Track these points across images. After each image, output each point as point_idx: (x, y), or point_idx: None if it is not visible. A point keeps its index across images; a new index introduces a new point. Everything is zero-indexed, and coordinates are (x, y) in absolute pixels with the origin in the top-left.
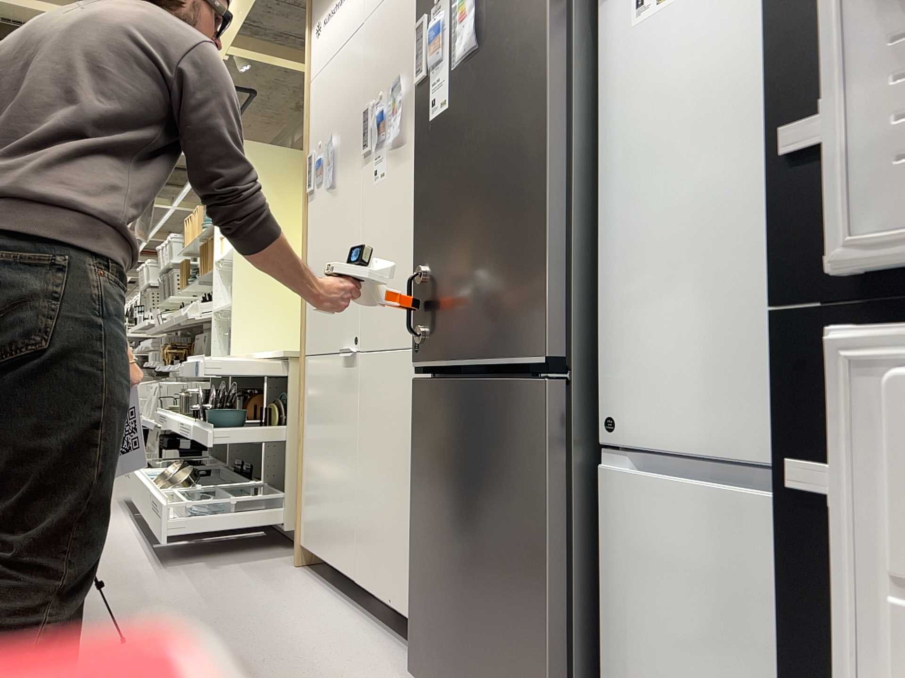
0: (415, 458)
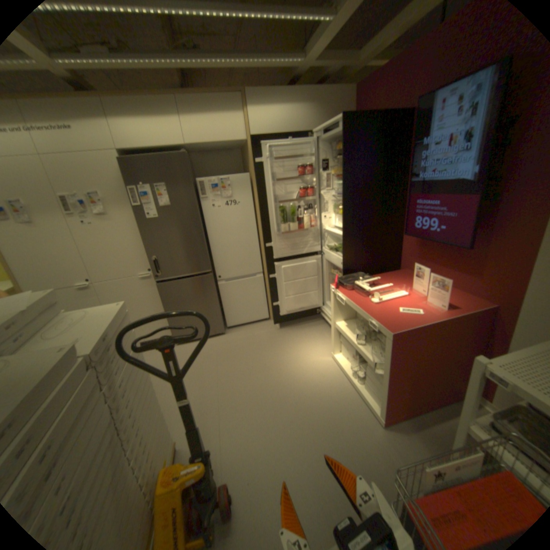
0: (164, 300)
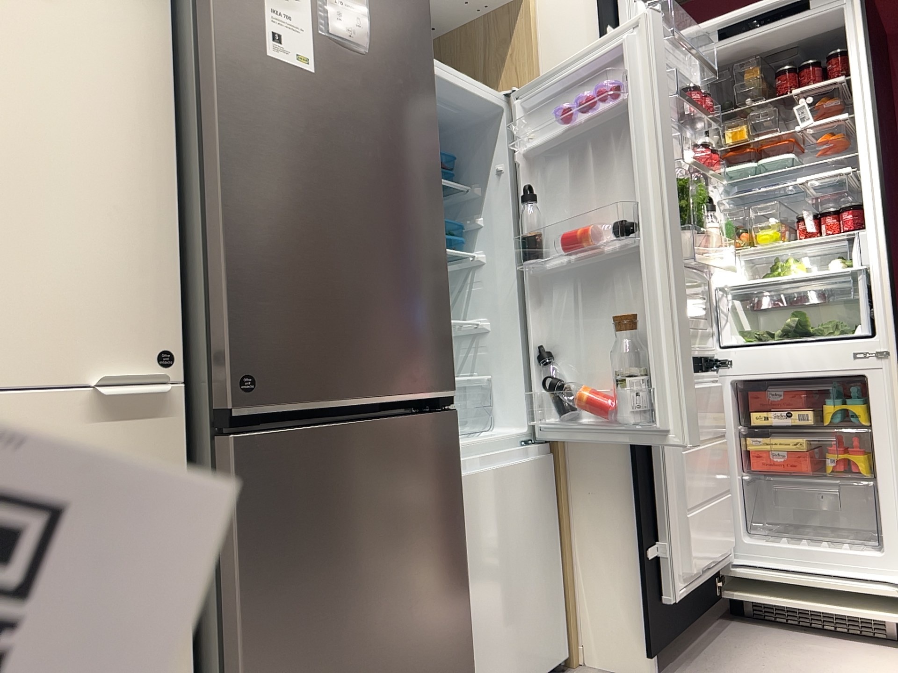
0: (249, 558)
